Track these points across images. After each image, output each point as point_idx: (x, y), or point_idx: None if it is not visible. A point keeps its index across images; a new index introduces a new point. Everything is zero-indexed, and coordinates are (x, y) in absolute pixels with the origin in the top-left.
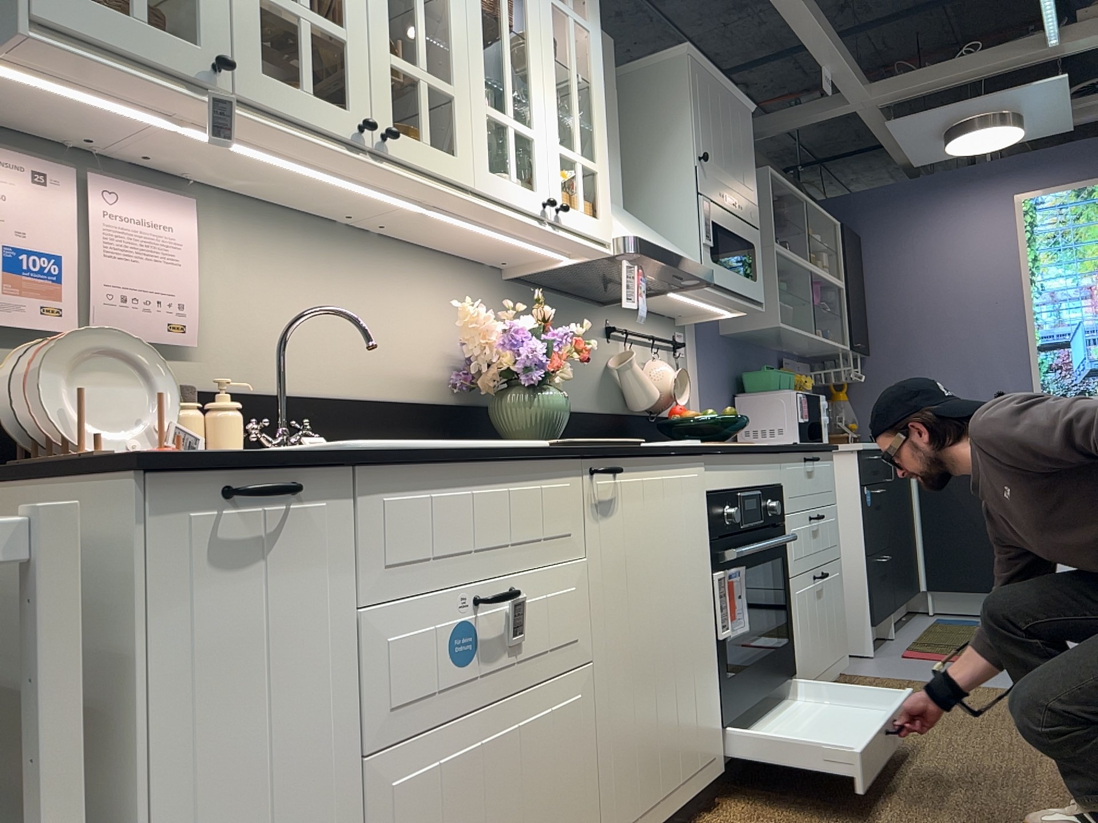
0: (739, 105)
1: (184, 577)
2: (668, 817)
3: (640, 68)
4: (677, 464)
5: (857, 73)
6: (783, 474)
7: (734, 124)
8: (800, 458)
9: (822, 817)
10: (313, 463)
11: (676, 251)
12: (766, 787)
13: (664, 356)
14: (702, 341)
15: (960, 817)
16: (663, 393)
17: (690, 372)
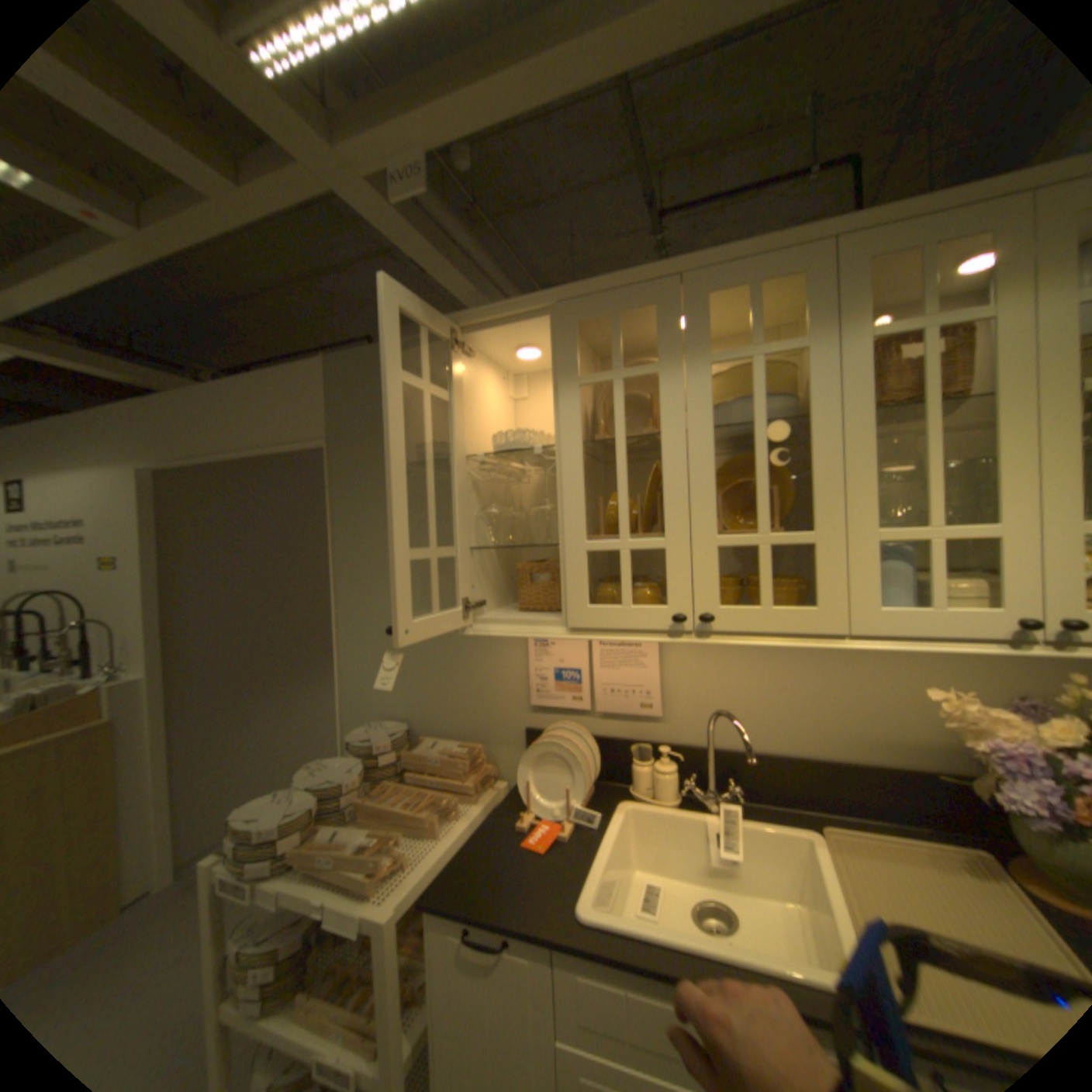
0: None
1: (448, 970)
2: None
3: None
4: None
5: None
6: None
7: None
8: None
9: None
10: (515, 940)
11: None
12: None
13: None
14: None
15: None
16: None
17: None
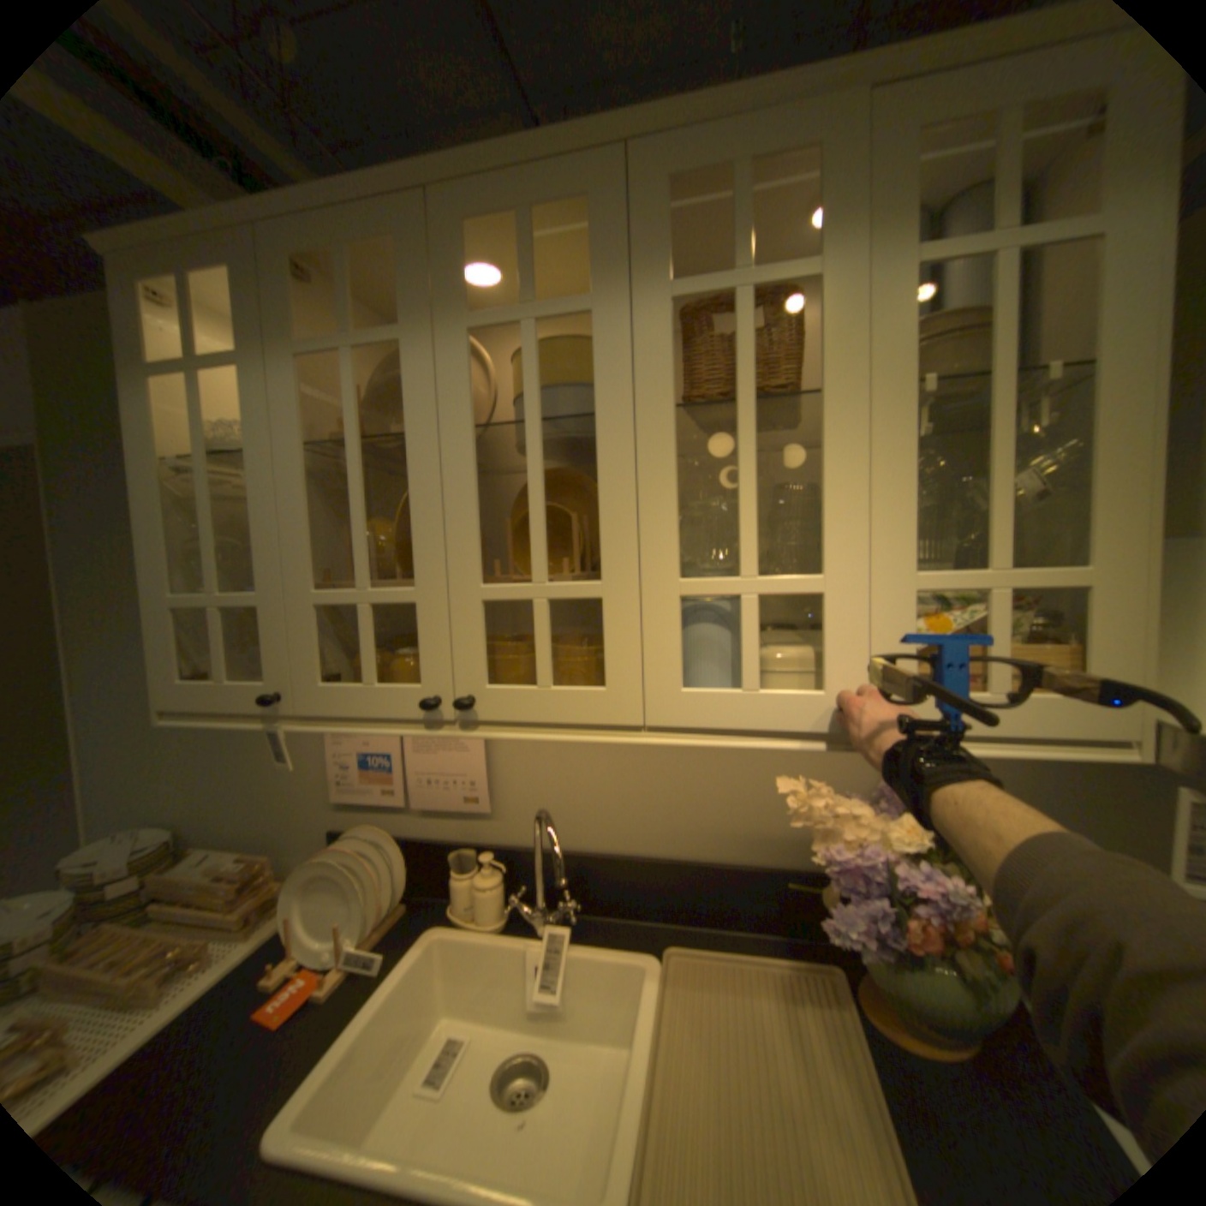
0: None
1: None
2: None
3: None
4: None
5: None
6: None
7: None
8: None
9: None
10: None
11: None
12: None
13: None
14: None
15: None
16: None
17: None
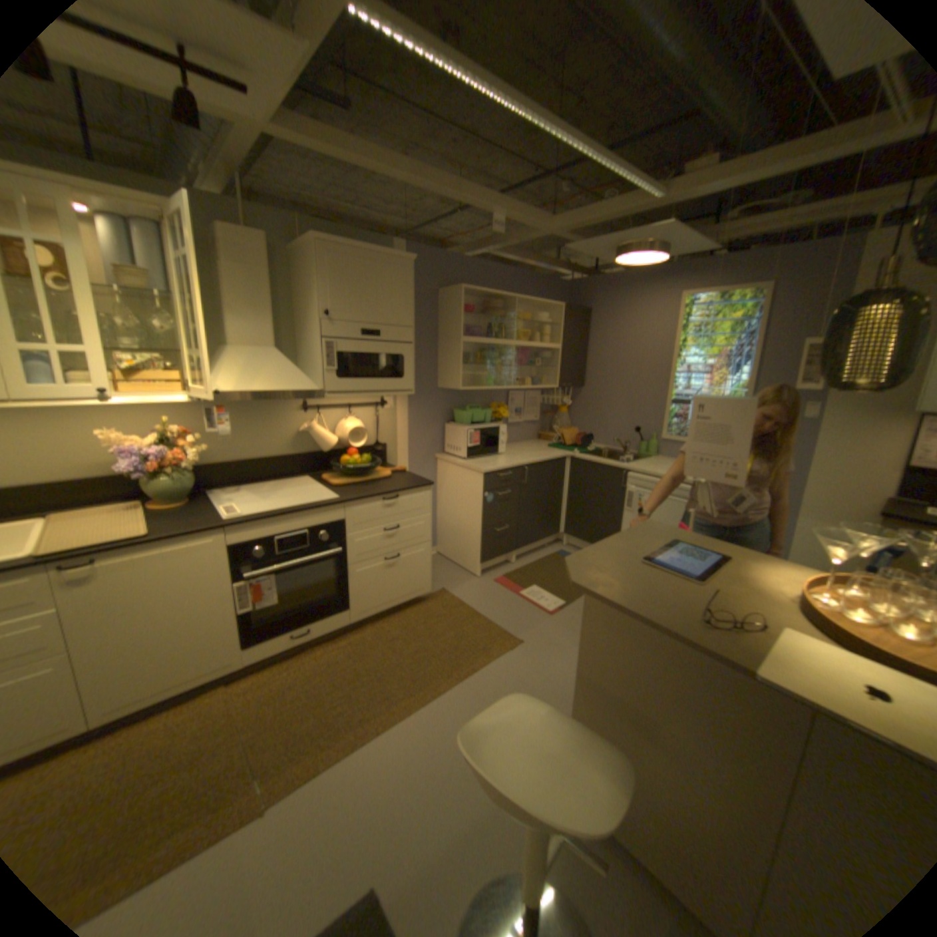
0: (391, 260)
1: None
2: (170, 698)
3: (300, 244)
4: (182, 542)
5: (530, 213)
6: (346, 514)
7: (381, 276)
8: (373, 501)
9: (264, 705)
10: None
11: (278, 385)
12: (277, 674)
13: (367, 412)
14: (412, 396)
15: (313, 728)
16: (348, 439)
17: (397, 417)
